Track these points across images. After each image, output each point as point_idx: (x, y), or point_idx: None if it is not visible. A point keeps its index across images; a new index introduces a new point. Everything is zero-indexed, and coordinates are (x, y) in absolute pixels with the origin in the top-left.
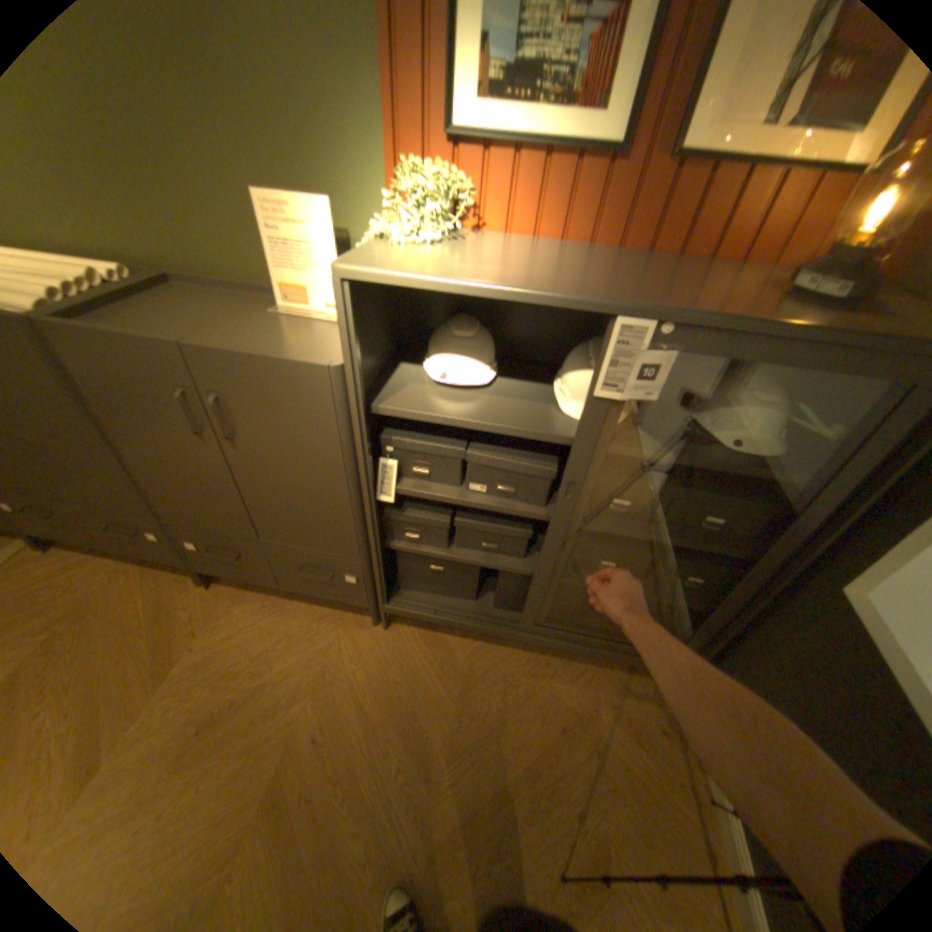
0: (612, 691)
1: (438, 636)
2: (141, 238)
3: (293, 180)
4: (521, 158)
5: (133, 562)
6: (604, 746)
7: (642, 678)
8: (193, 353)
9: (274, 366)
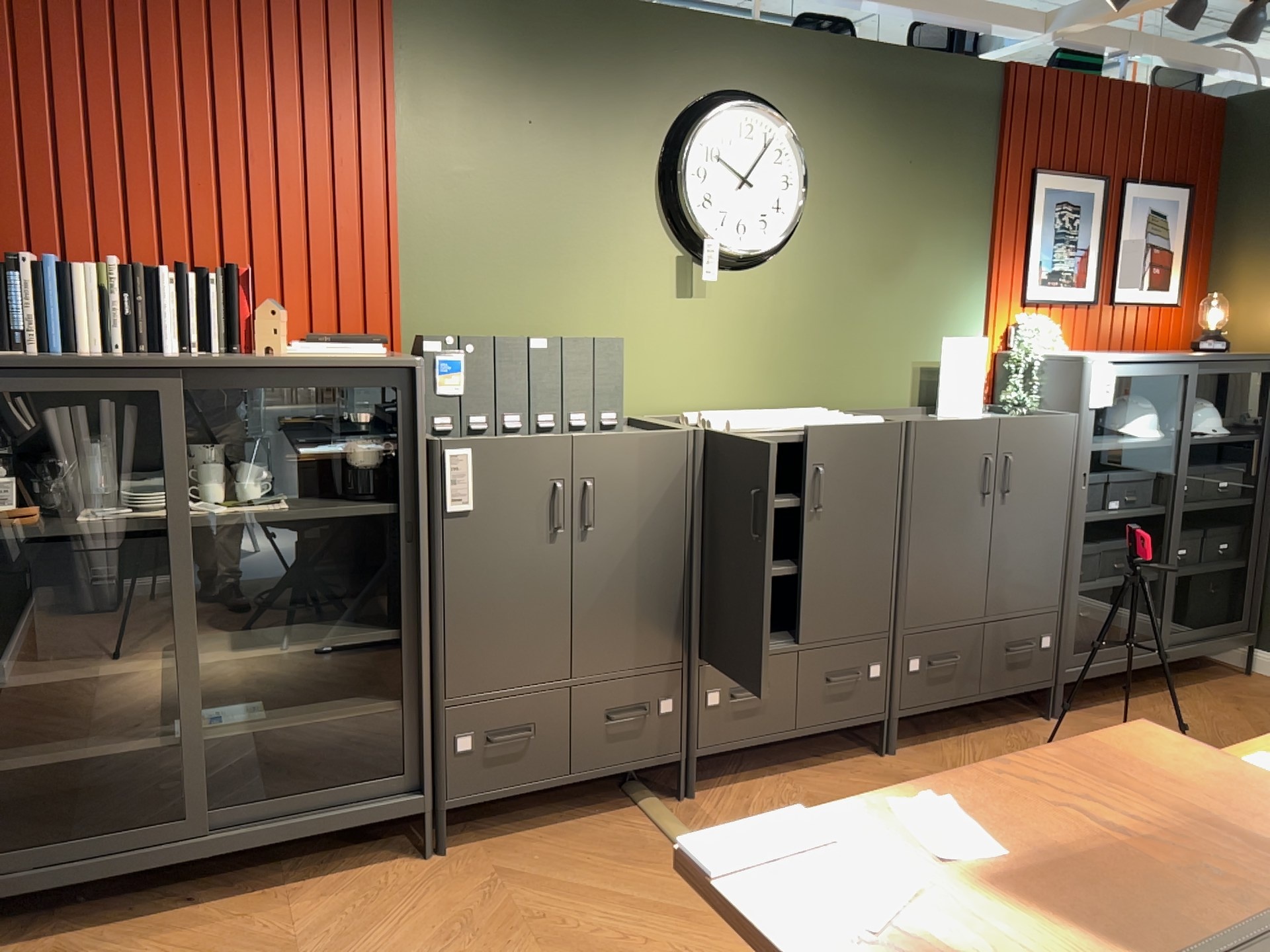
0: (1227, 687)
1: (1096, 708)
2: (809, 387)
3: (931, 334)
4: (1053, 311)
5: (790, 770)
6: (1266, 705)
7: (1228, 677)
8: (1007, 424)
9: (1049, 422)
